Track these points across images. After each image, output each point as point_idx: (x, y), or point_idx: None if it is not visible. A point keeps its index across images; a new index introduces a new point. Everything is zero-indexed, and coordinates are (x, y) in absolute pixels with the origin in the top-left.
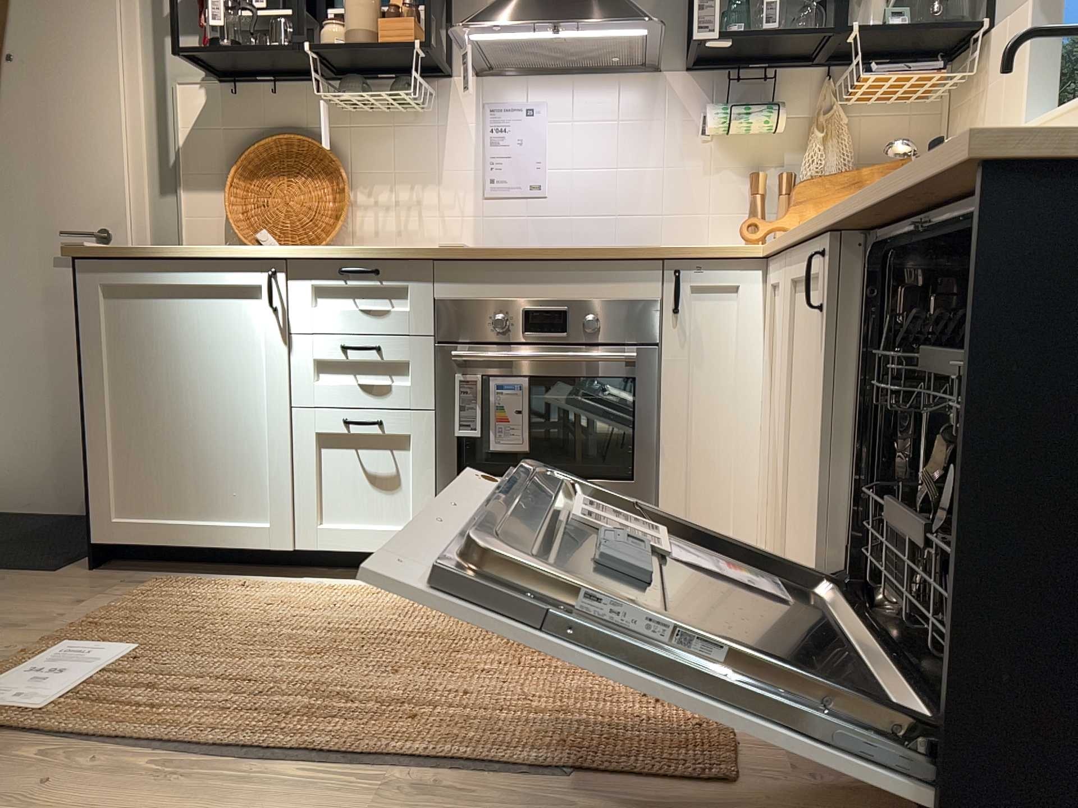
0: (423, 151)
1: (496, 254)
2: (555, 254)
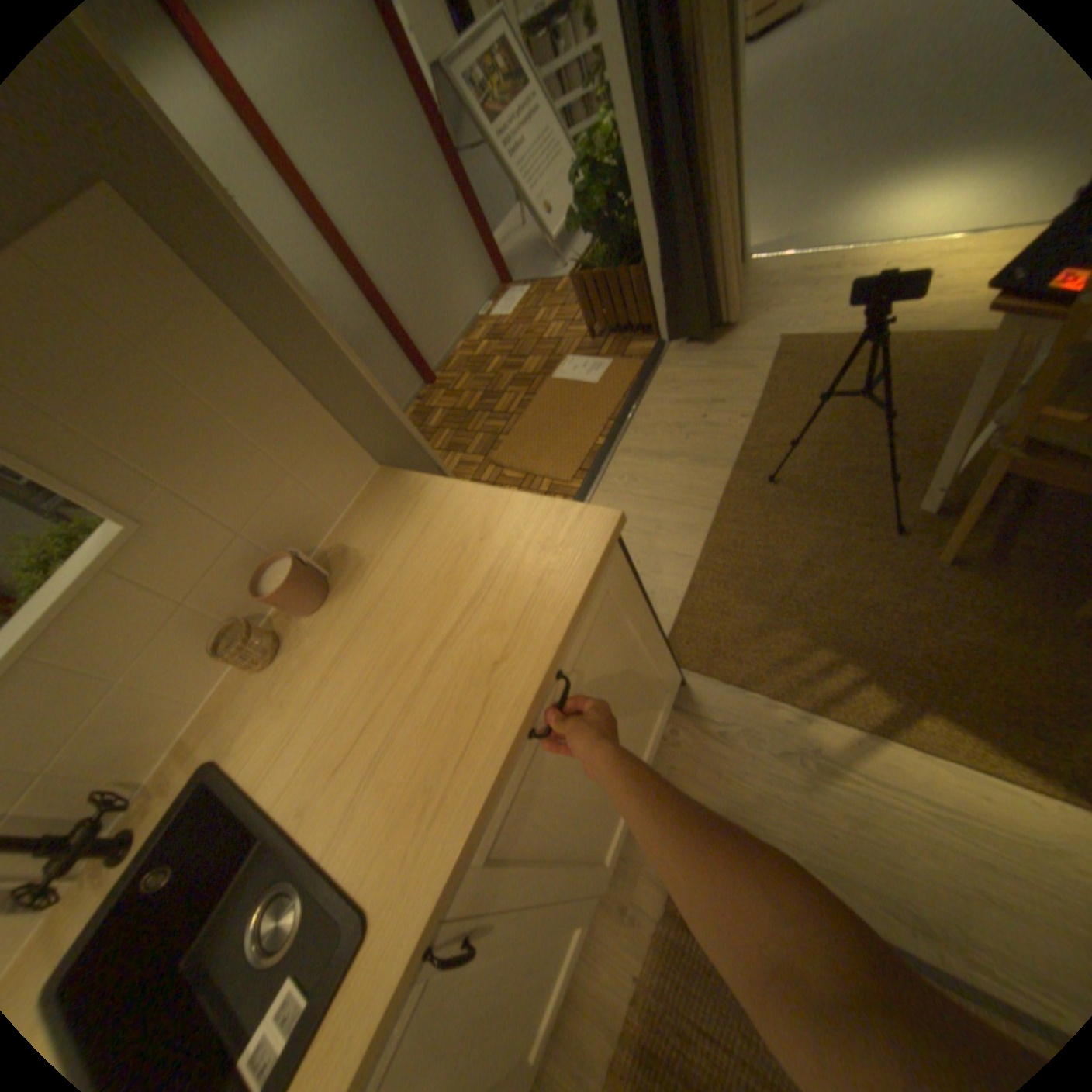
0: None
1: None
2: None
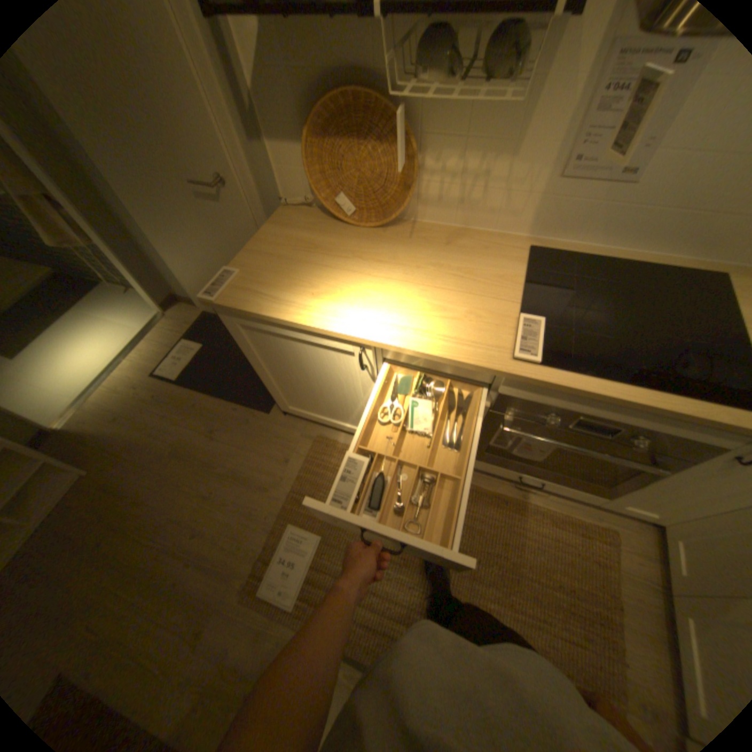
0: (509, 108)
1: (575, 391)
2: (640, 406)
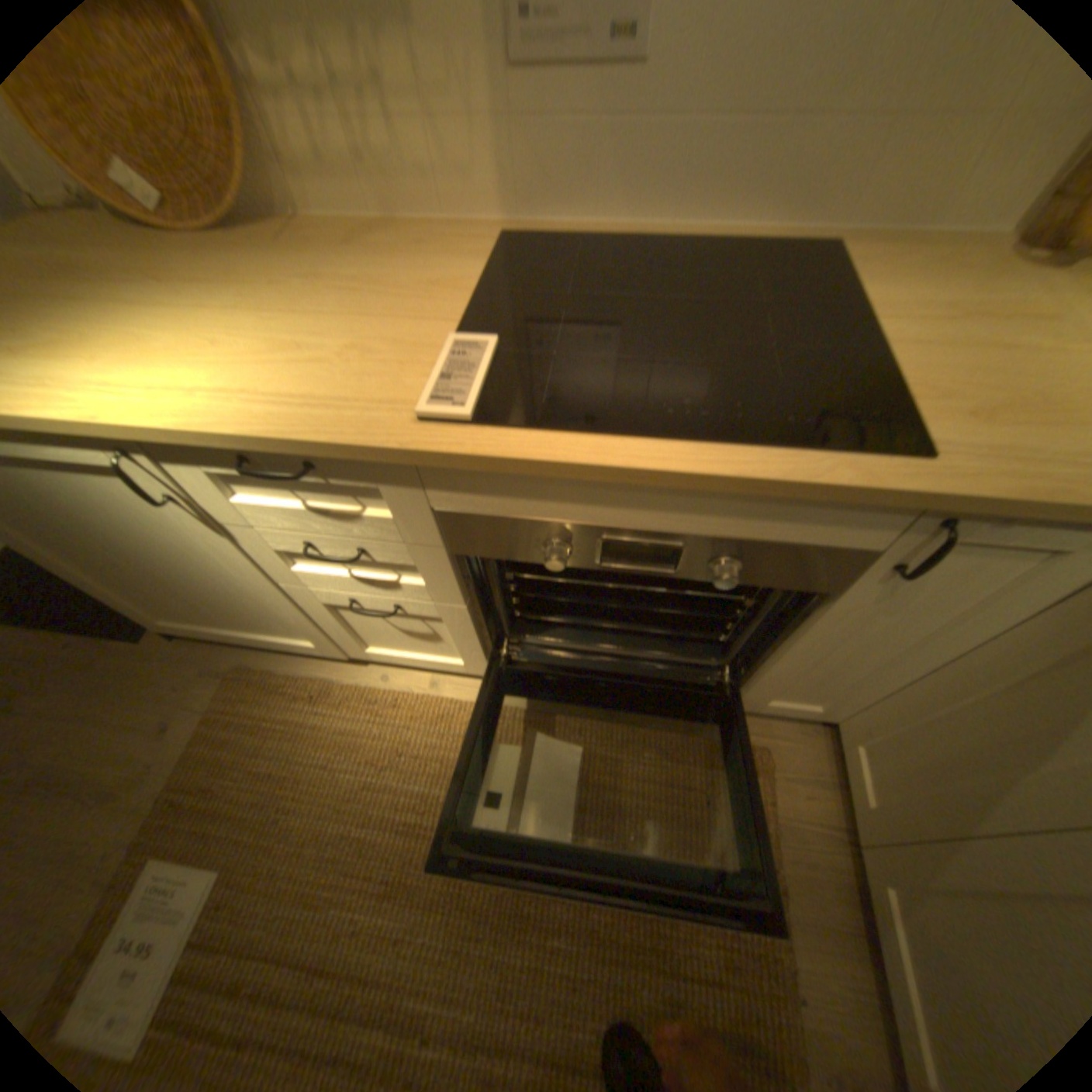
0: None
1: (546, 468)
2: (677, 479)
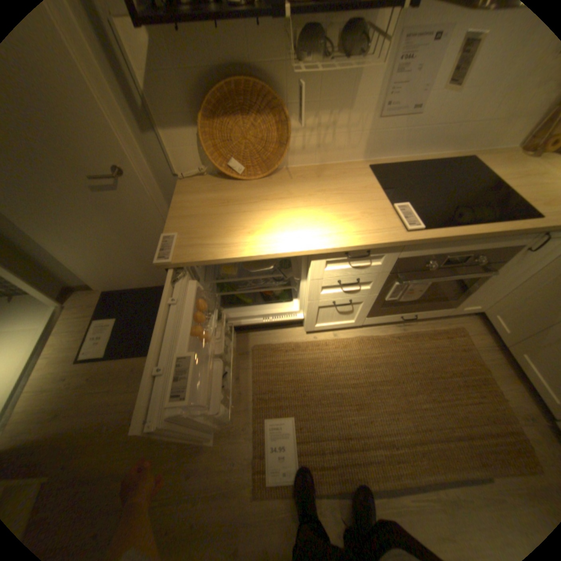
0: (344, 79)
1: (449, 238)
2: (484, 235)
